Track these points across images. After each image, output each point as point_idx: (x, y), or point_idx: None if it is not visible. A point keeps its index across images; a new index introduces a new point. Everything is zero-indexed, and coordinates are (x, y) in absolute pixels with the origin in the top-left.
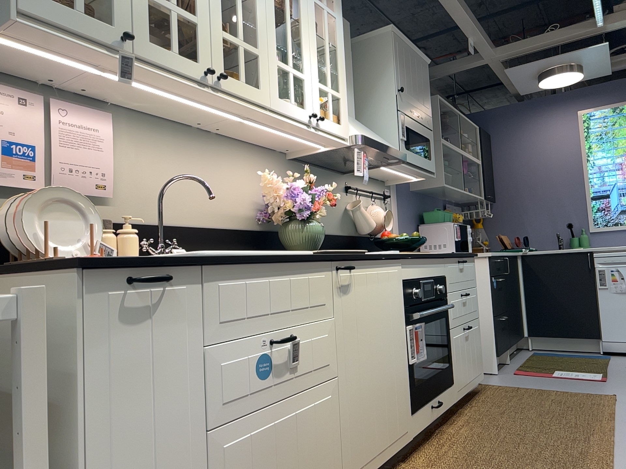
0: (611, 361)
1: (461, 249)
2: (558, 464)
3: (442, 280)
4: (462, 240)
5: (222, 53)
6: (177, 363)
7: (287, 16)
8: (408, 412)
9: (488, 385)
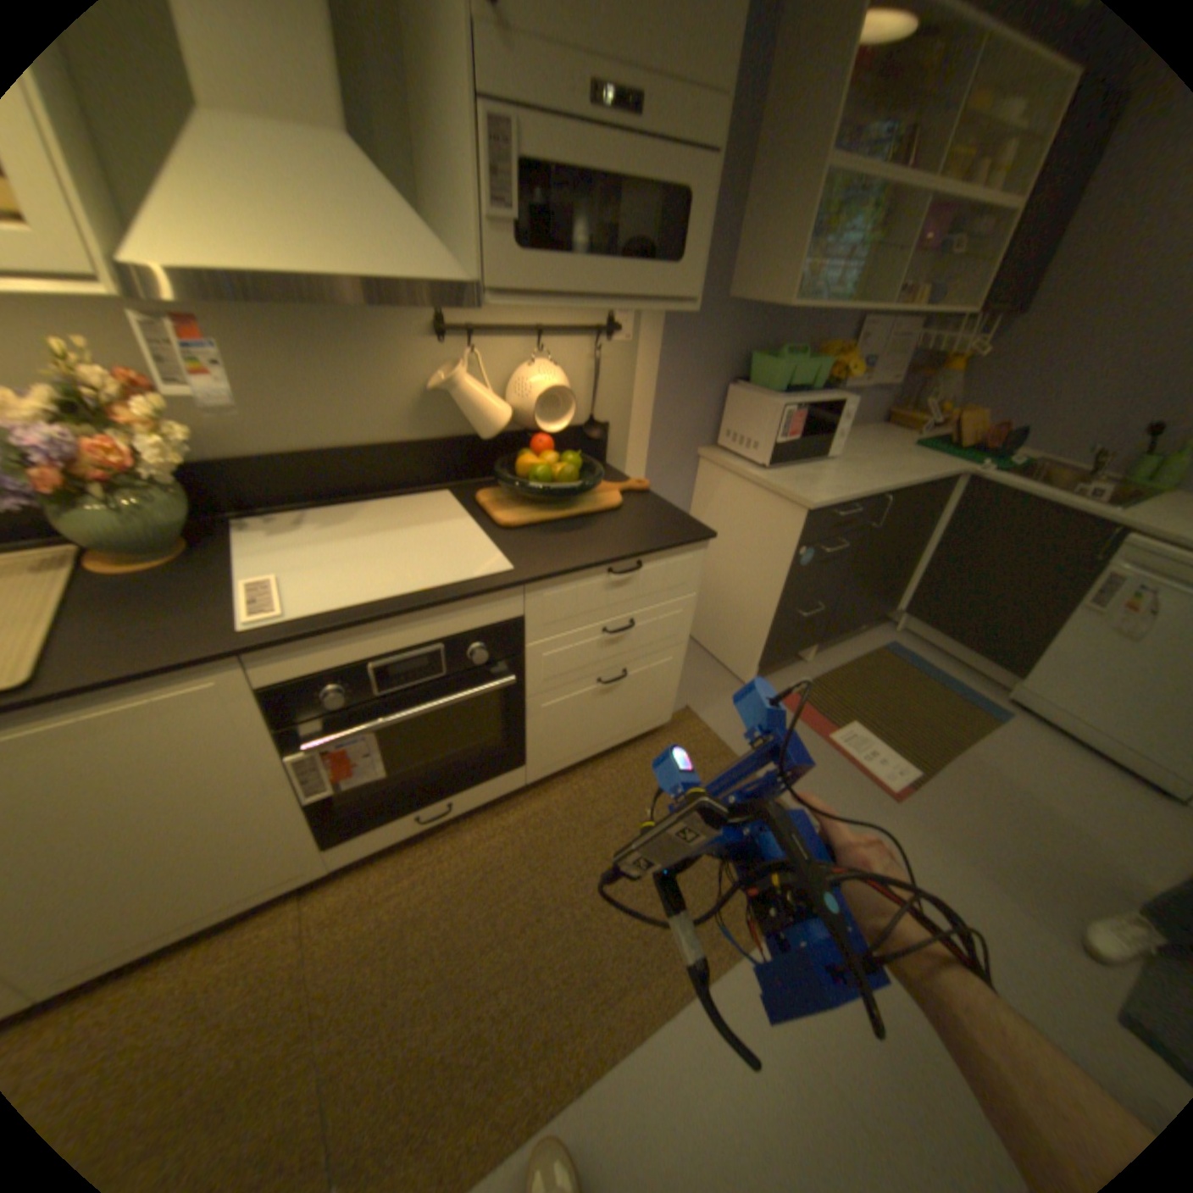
0: (994, 738)
1: (791, 457)
2: (472, 1052)
3: (500, 630)
4: (799, 440)
5: None
6: None
7: None
8: (304, 855)
9: (690, 721)
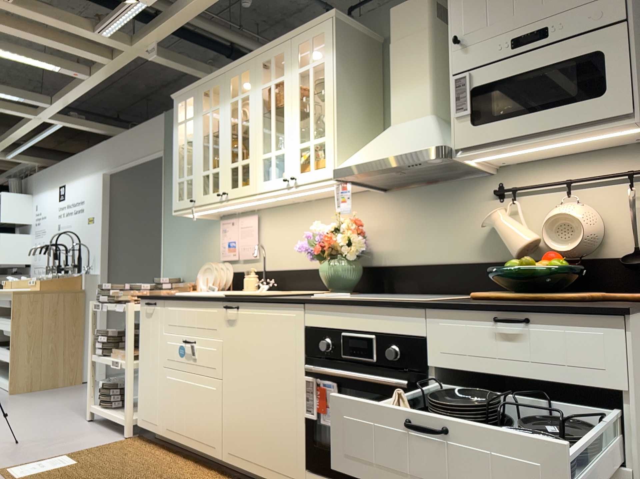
0: None
1: None
2: None
3: (410, 342)
4: None
5: (229, 178)
6: (156, 336)
7: (271, 113)
8: (299, 463)
9: None
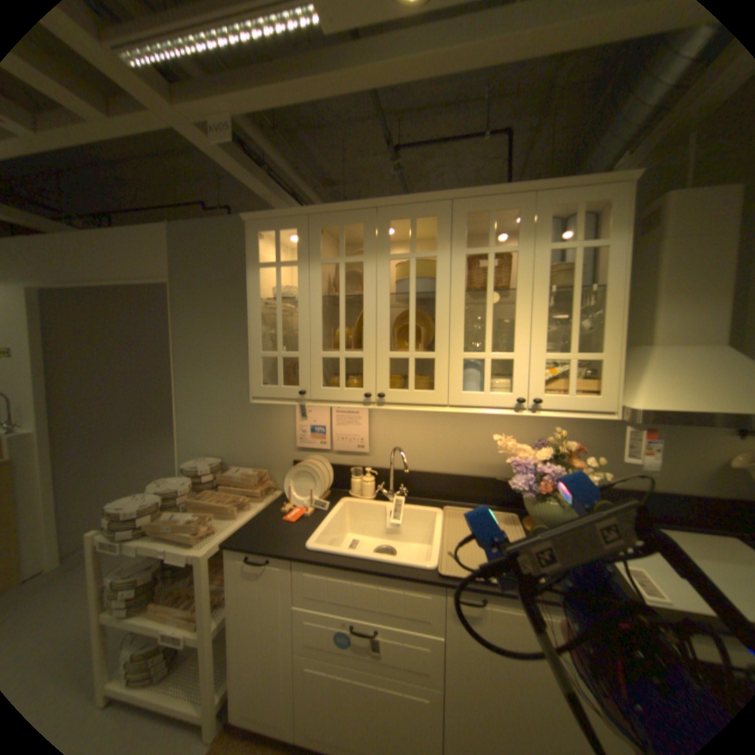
0: None
1: None
2: None
3: None
4: None
5: (387, 373)
6: (275, 611)
7: (487, 297)
8: None
9: None
